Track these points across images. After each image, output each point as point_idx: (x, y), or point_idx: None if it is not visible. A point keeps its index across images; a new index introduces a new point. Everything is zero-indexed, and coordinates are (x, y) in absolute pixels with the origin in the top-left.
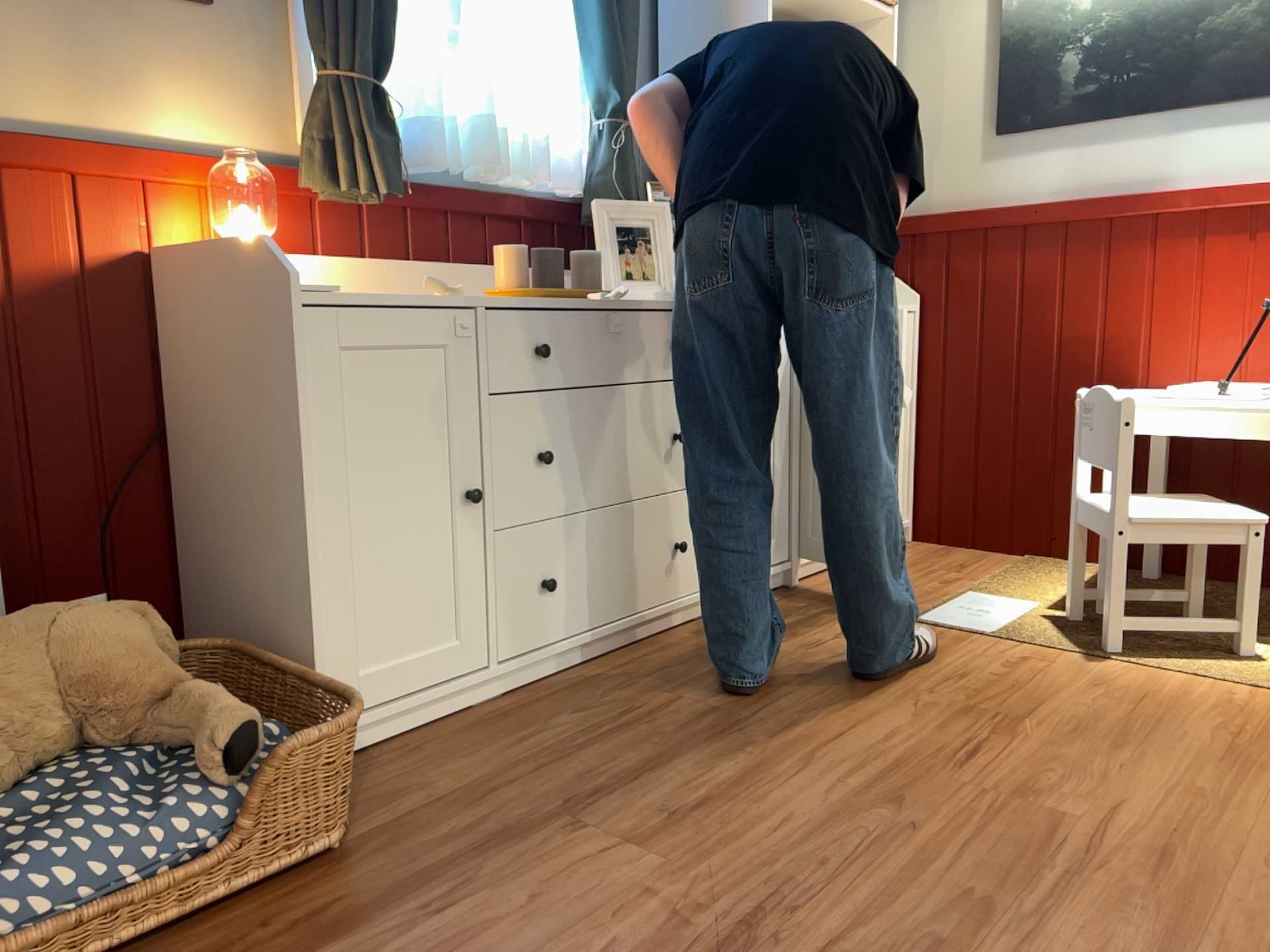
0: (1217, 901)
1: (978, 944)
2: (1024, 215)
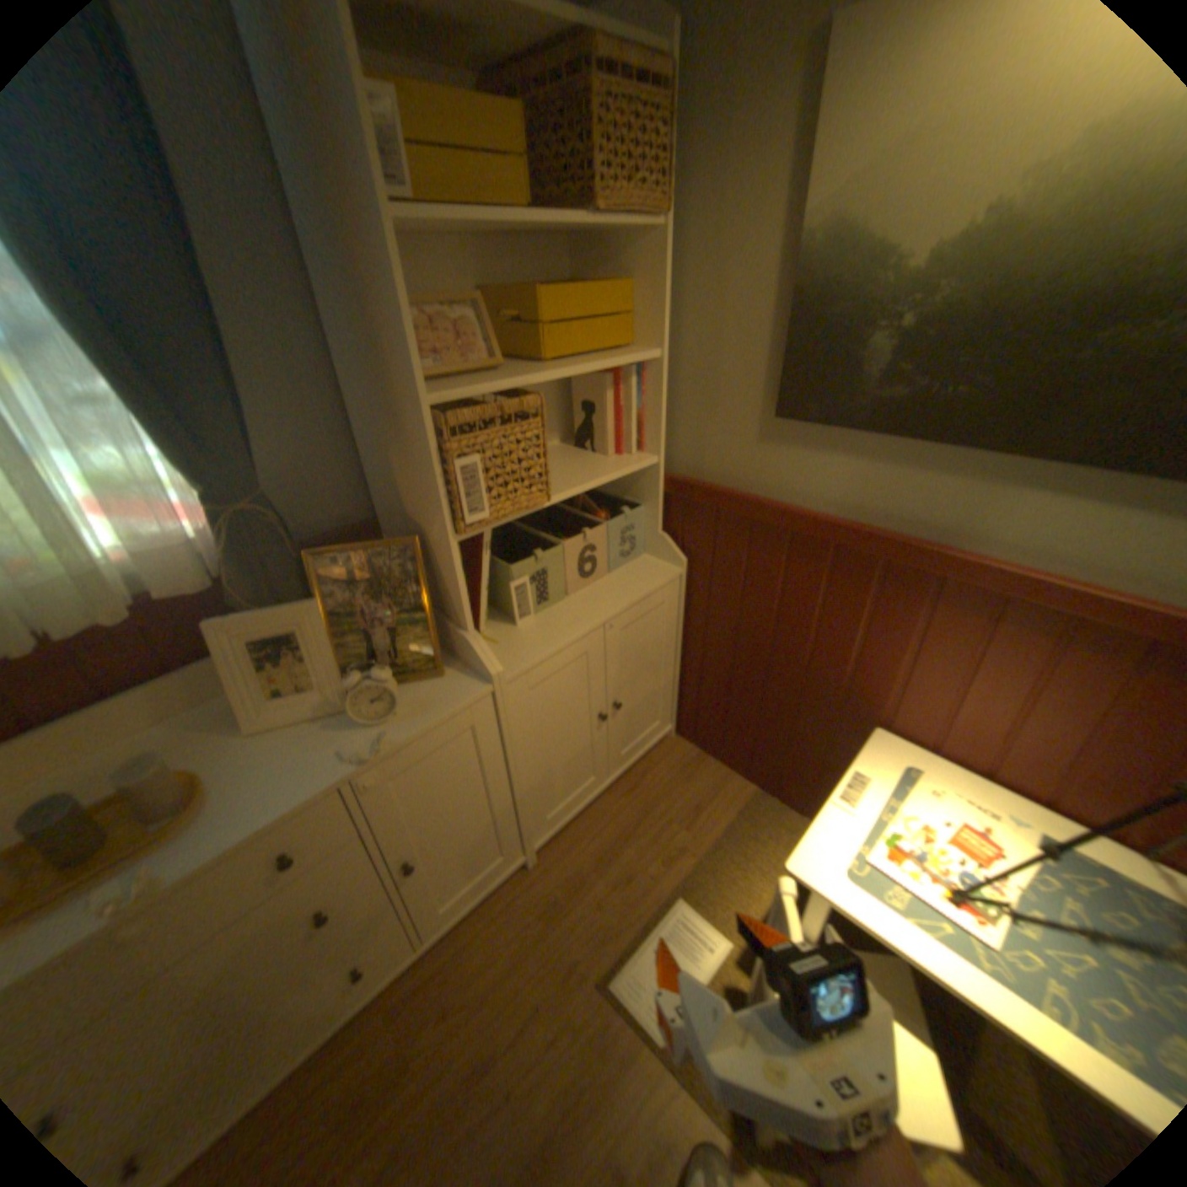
0: None
1: None
2: (793, 523)
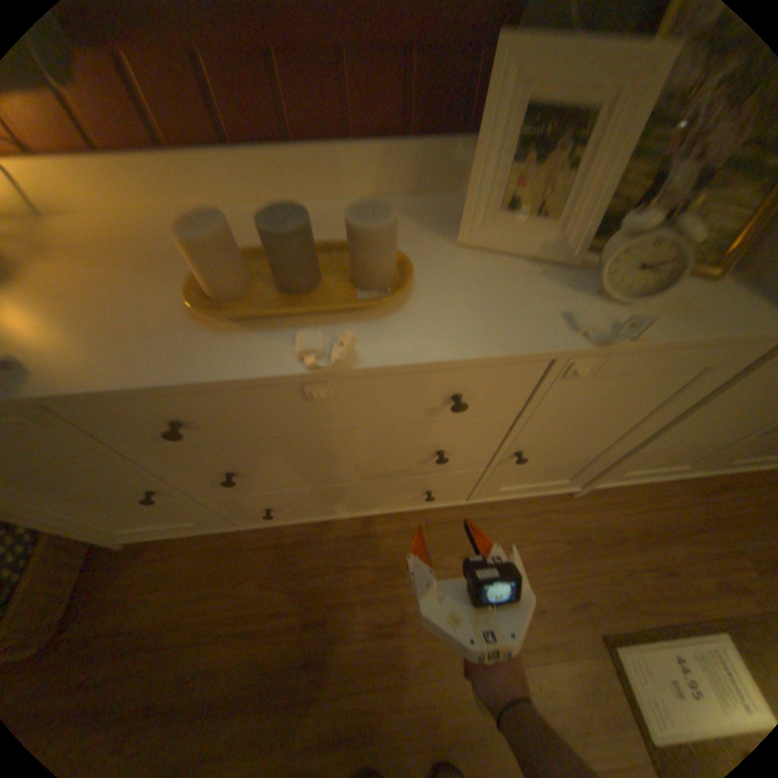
0: None
1: None
2: None
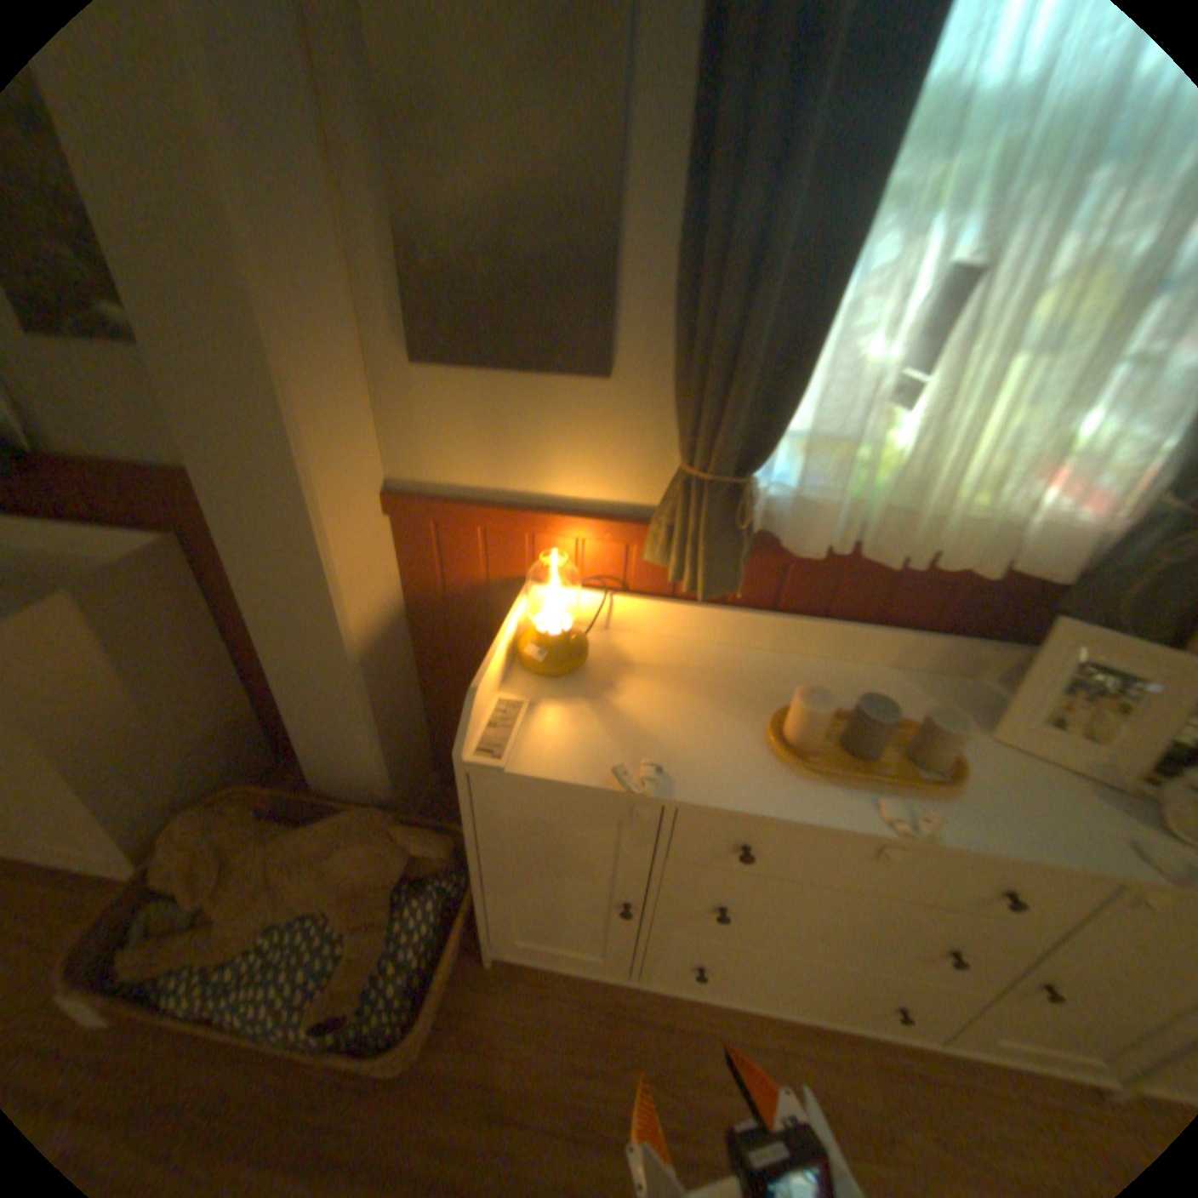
0: None
1: None
2: None
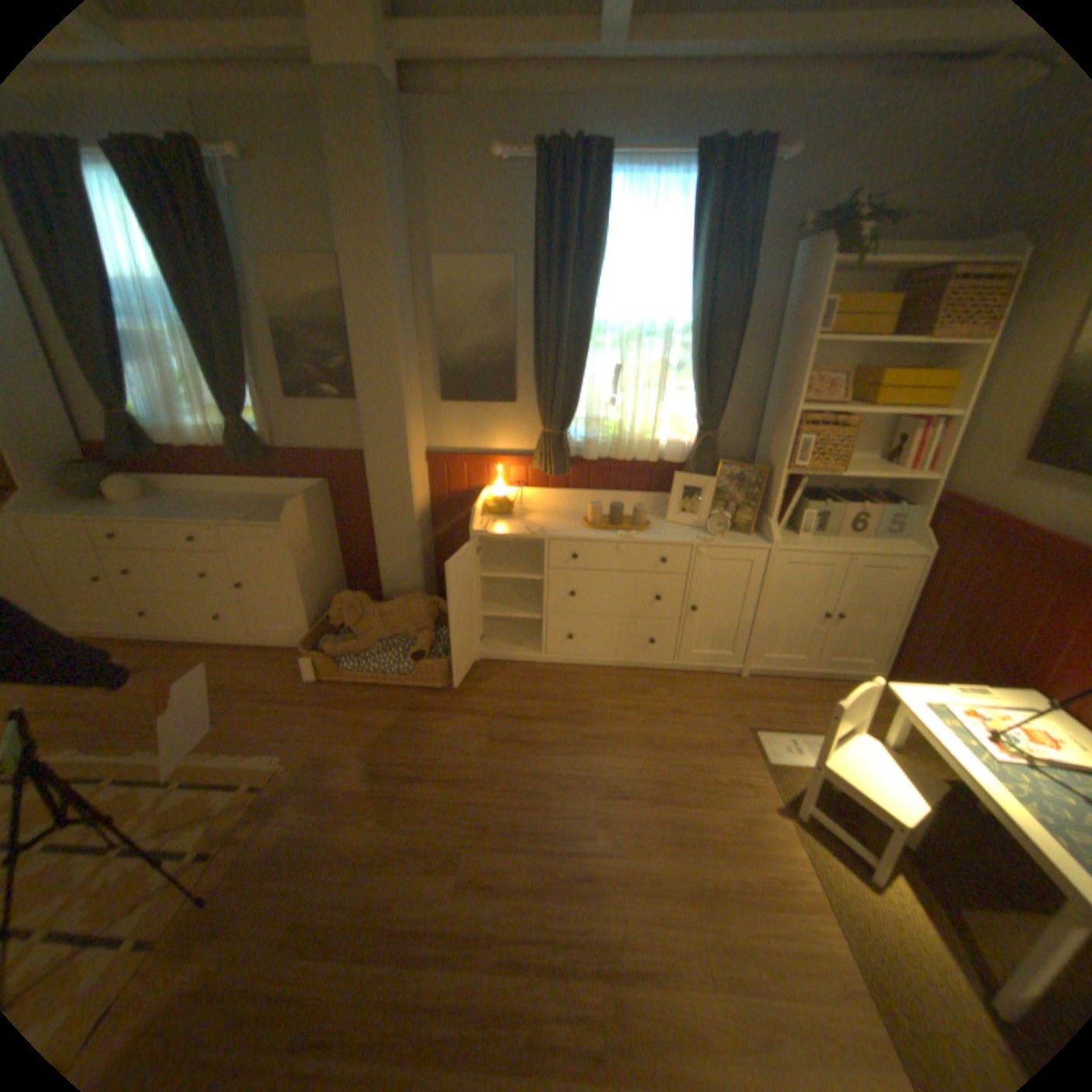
0: (567, 904)
1: (493, 838)
2: (1016, 529)
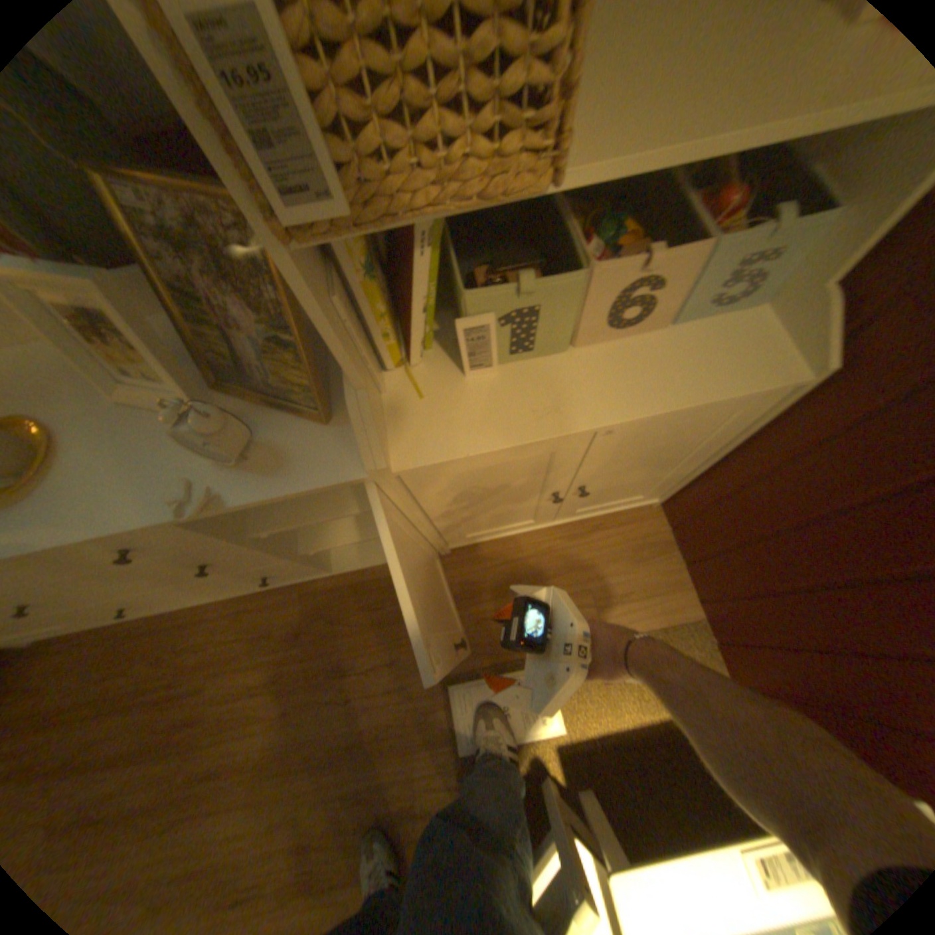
0: None
1: None
2: None
